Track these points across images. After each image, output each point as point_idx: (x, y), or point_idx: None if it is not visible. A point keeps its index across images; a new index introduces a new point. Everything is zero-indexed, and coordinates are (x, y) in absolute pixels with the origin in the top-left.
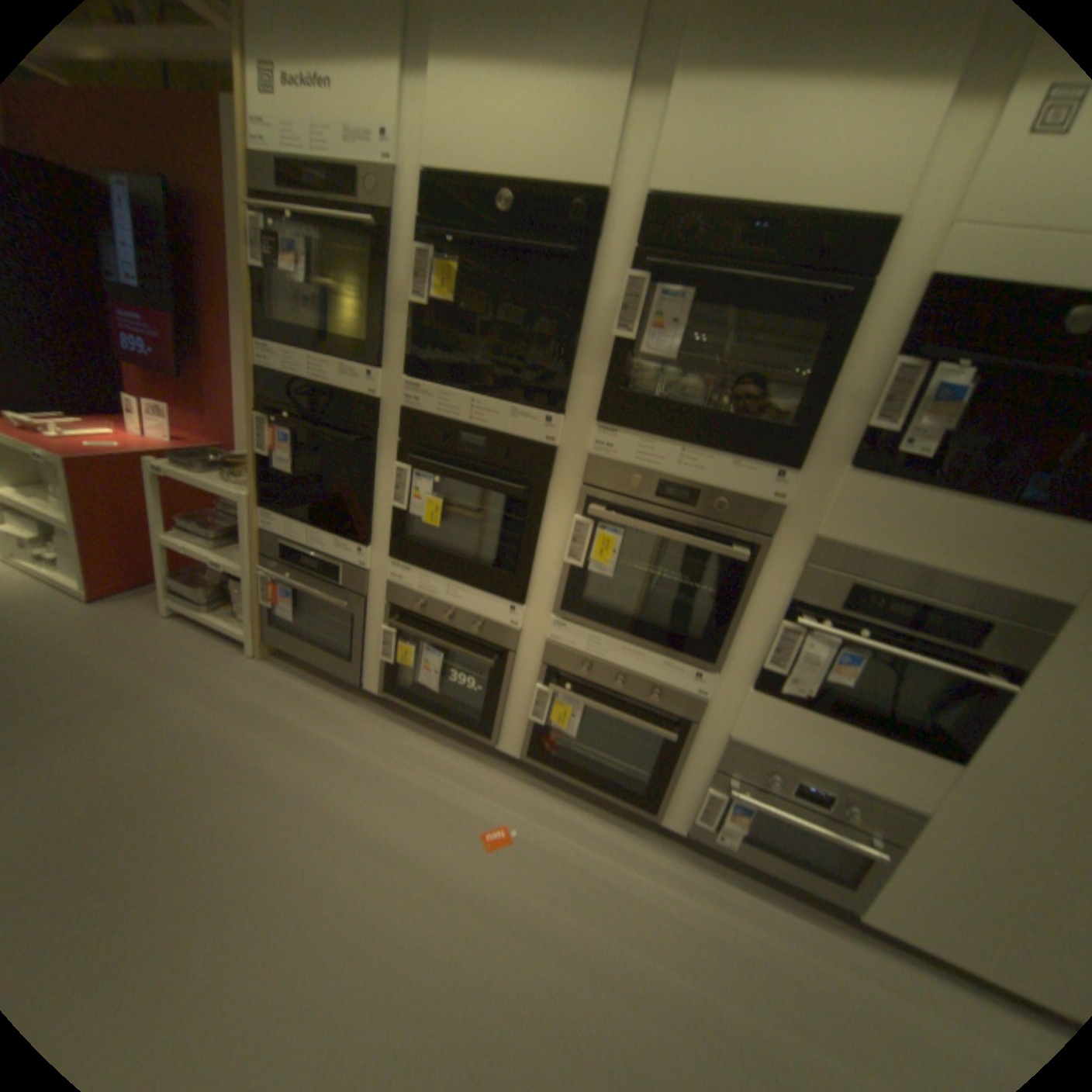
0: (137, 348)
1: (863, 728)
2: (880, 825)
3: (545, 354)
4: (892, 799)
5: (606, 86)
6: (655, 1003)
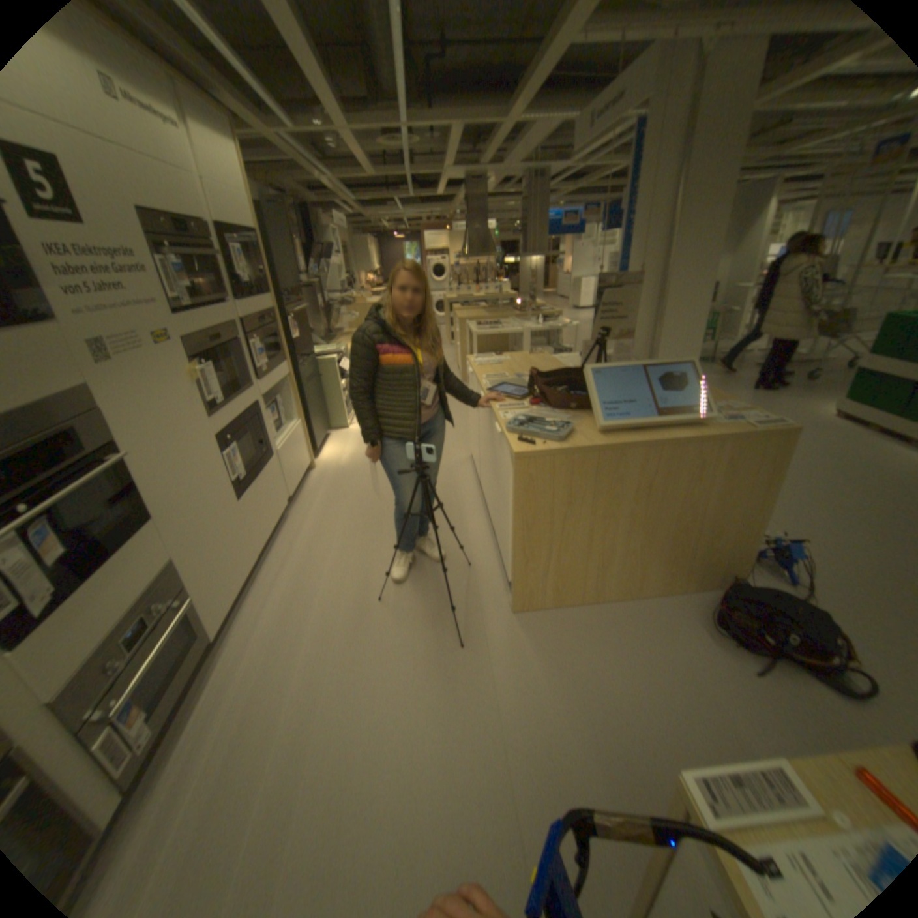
0: None
1: (96, 567)
2: (163, 598)
3: None
4: (150, 579)
5: None
6: (280, 803)
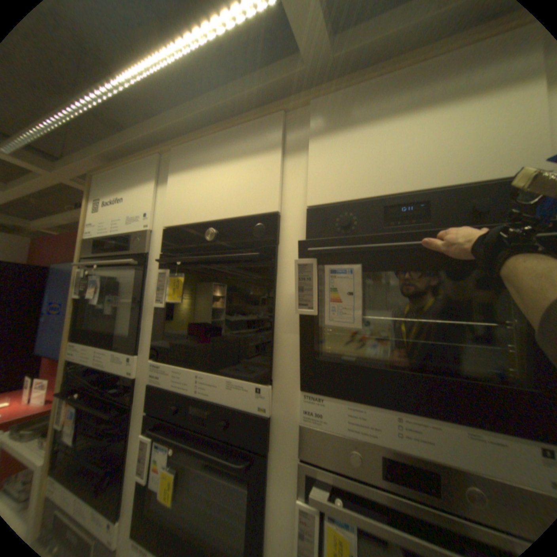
0: (47, 346)
1: None
2: None
3: (254, 330)
4: None
5: (267, 158)
6: None
